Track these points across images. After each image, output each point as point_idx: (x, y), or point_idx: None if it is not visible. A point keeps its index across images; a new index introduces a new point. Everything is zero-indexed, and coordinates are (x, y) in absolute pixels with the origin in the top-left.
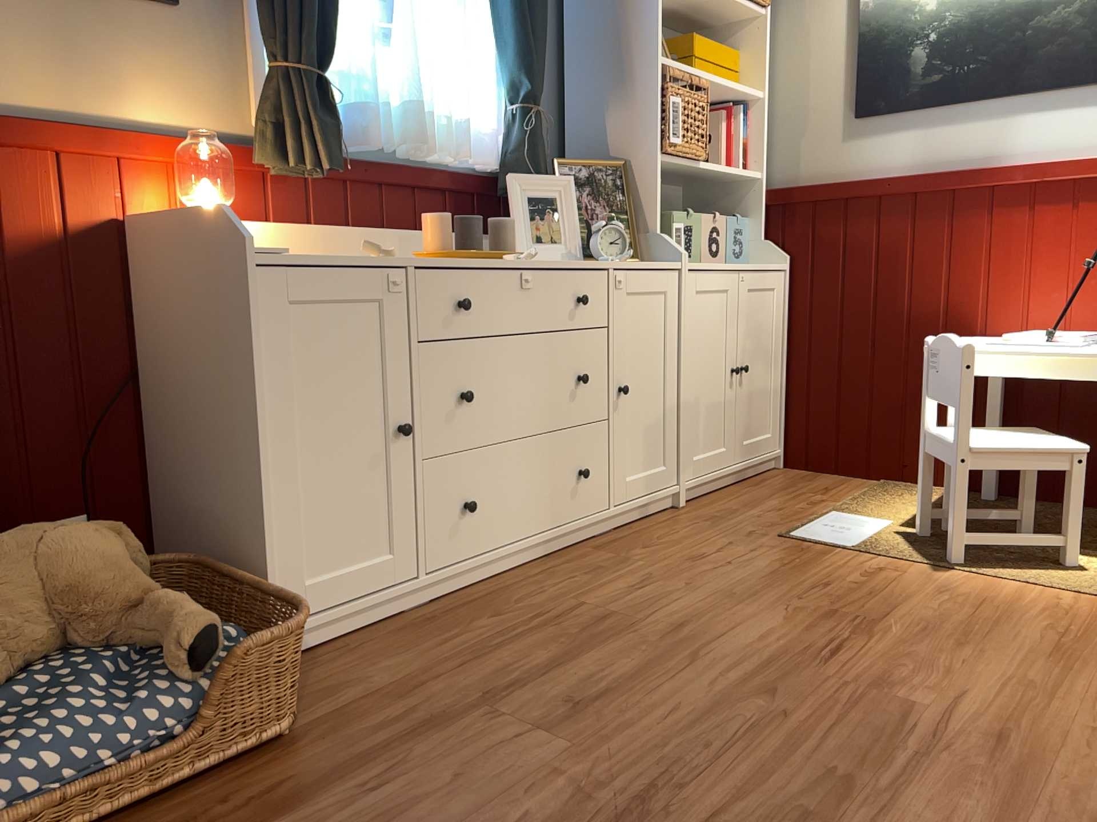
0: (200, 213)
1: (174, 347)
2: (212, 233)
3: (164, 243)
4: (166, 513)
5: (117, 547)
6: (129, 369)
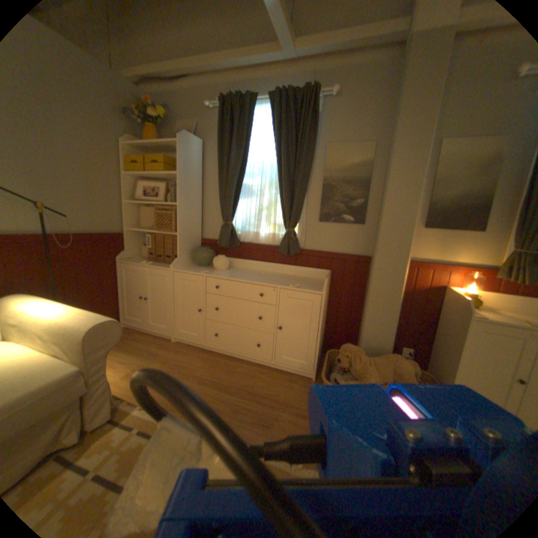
0: (464, 299)
1: (448, 324)
2: (469, 301)
3: (454, 299)
4: (433, 359)
5: (413, 370)
6: (436, 321)
